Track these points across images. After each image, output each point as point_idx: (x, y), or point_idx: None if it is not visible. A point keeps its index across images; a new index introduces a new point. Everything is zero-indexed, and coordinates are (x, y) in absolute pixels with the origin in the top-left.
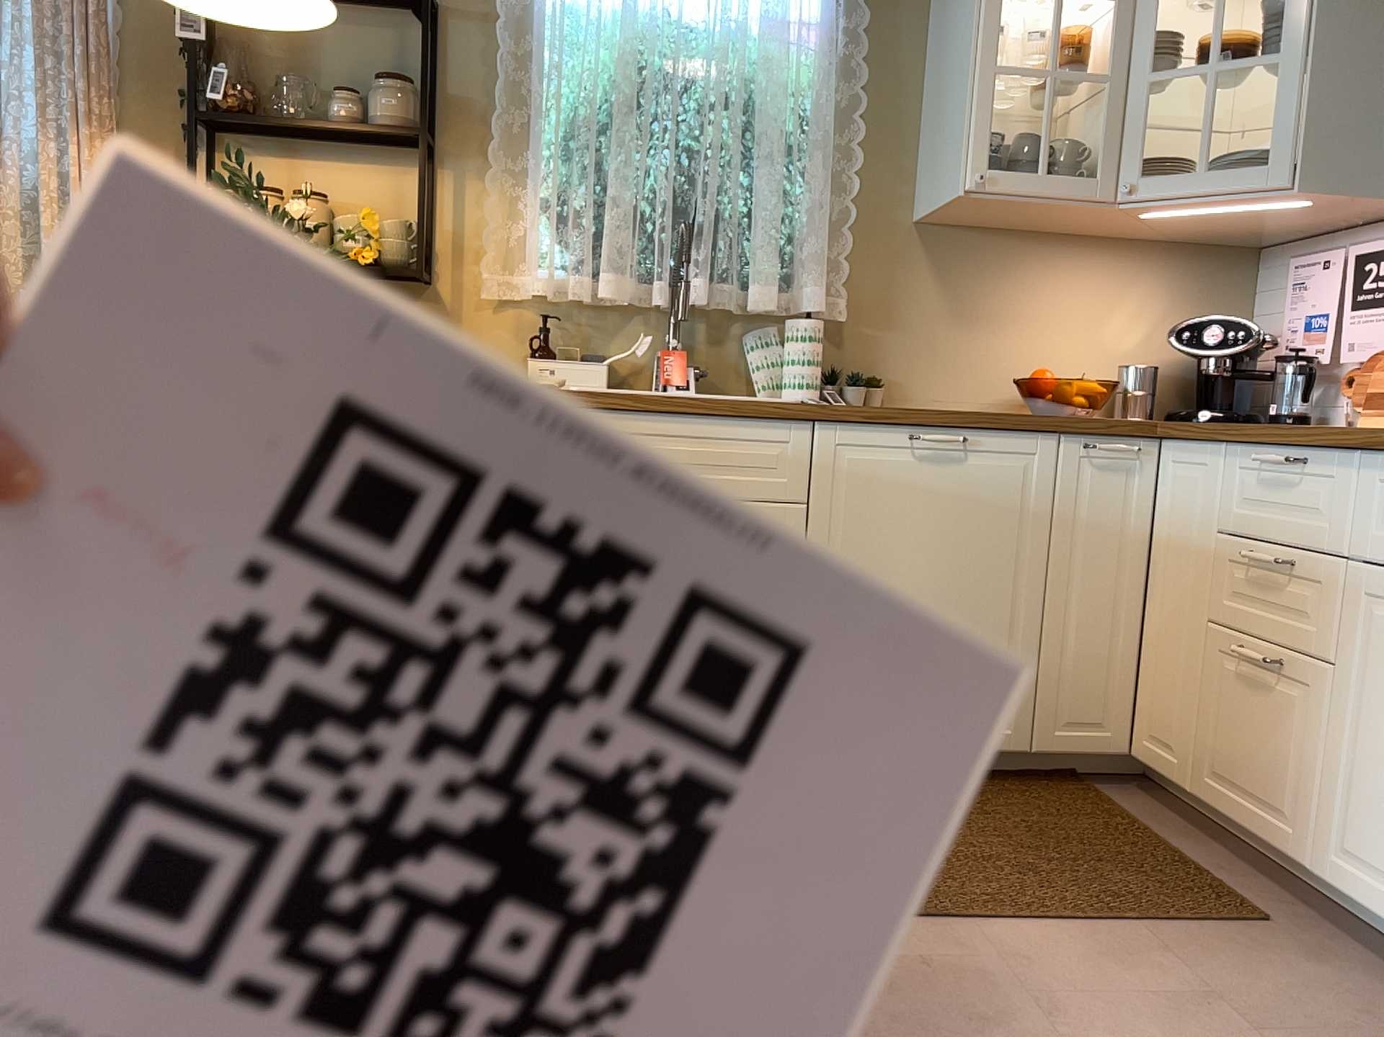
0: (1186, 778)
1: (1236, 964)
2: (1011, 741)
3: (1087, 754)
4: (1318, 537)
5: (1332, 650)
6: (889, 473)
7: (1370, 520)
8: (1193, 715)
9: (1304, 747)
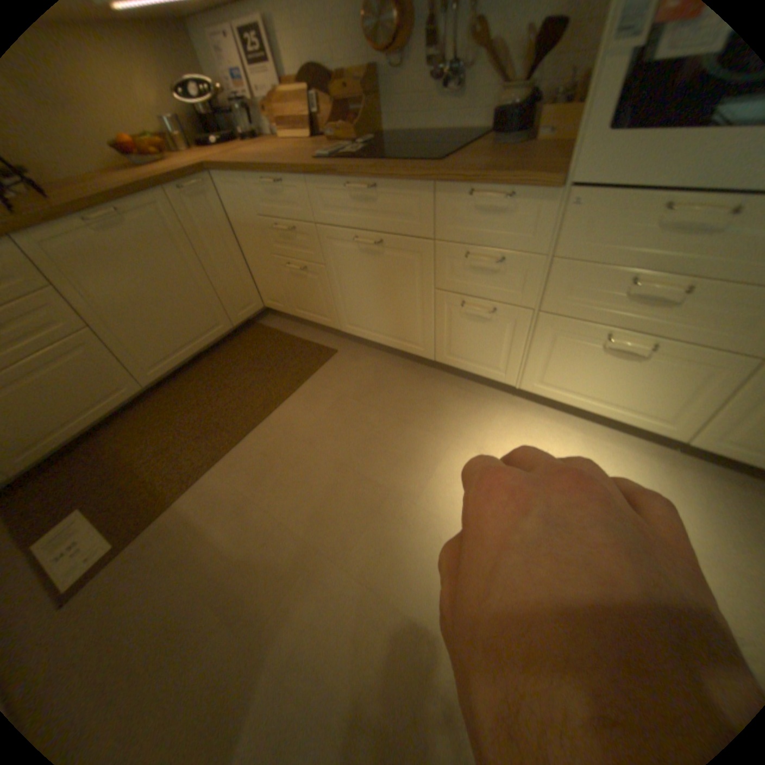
0: (288, 310)
1: (338, 375)
2: (224, 328)
3: (250, 315)
4: (298, 213)
5: (321, 259)
6: (85, 245)
7: (316, 205)
8: (280, 289)
9: (323, 293)
